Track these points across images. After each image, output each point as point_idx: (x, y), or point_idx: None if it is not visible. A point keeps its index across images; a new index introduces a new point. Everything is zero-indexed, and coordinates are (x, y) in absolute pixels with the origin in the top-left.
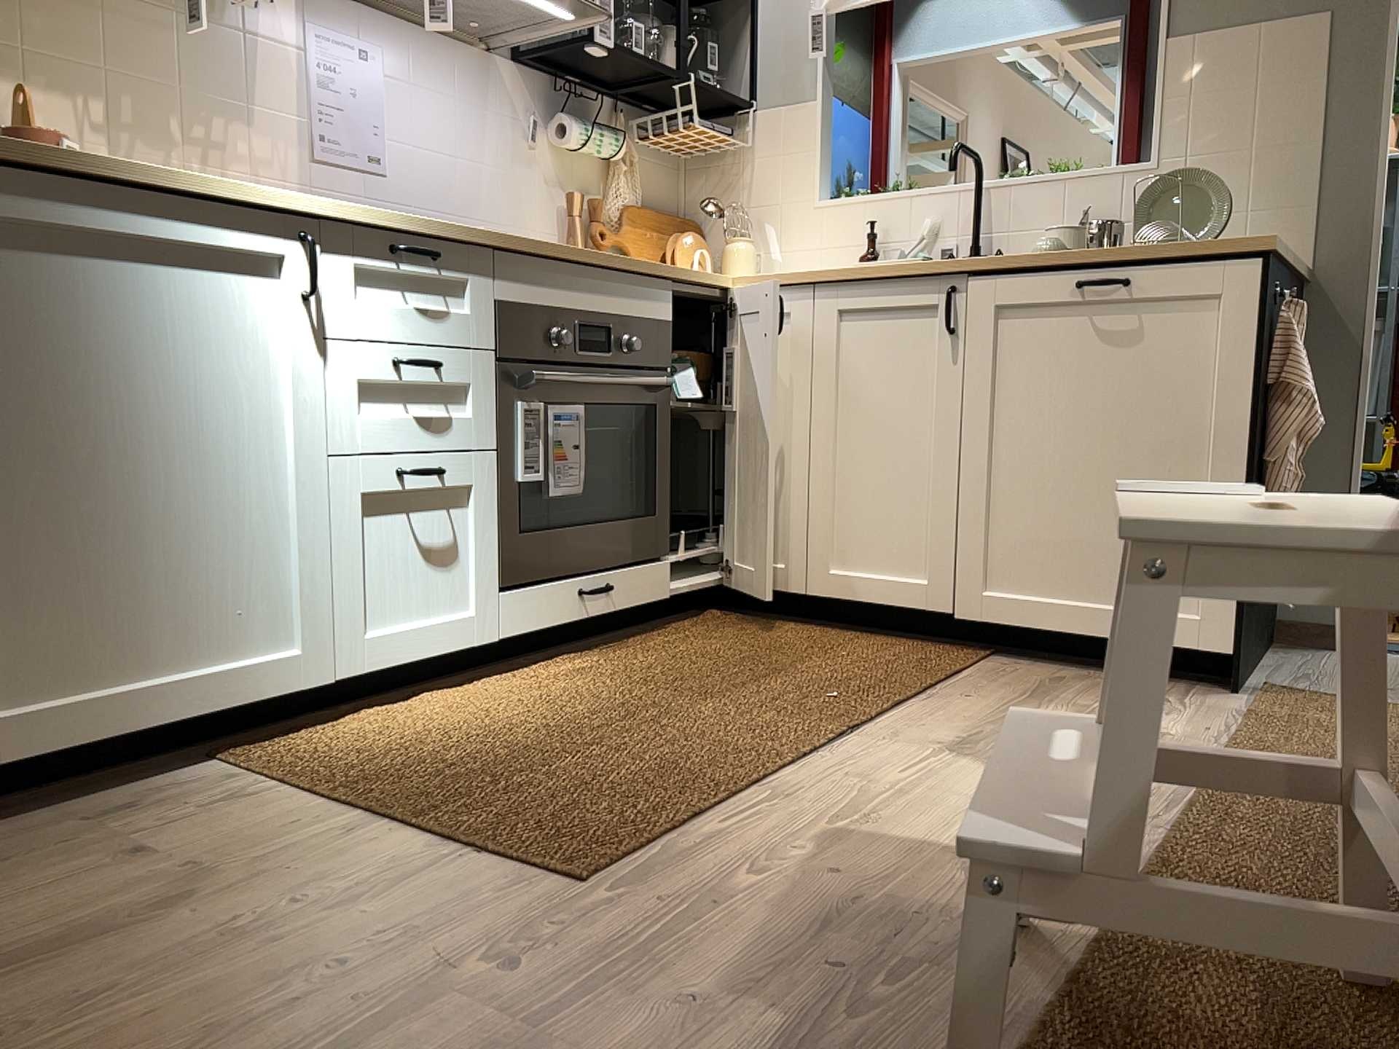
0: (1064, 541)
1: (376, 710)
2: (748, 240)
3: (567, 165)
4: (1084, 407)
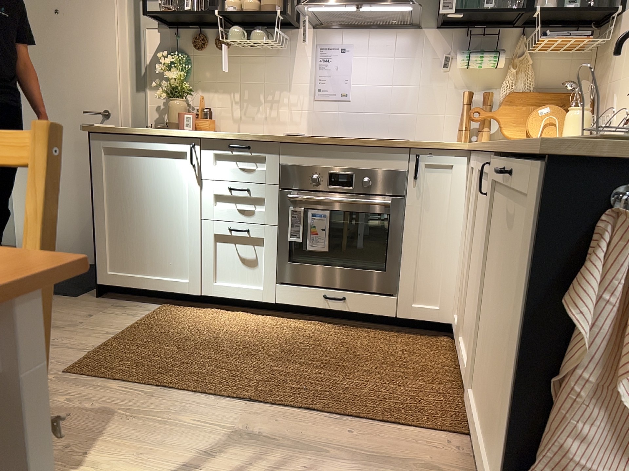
0: (485, 378)
1: (225, 310)
2: (585, 110)
3: (471, 77)
4: (499, 278)
